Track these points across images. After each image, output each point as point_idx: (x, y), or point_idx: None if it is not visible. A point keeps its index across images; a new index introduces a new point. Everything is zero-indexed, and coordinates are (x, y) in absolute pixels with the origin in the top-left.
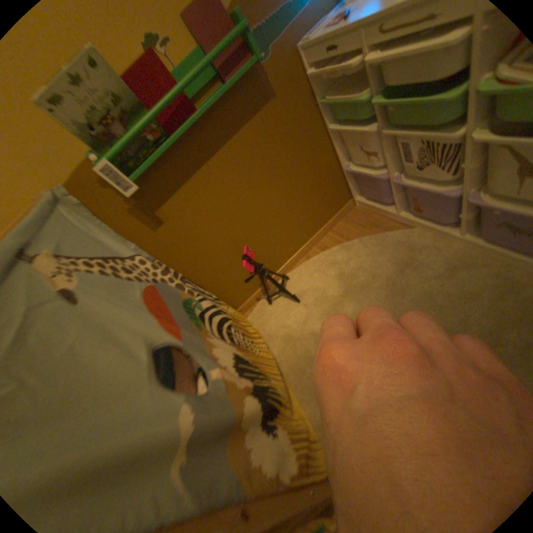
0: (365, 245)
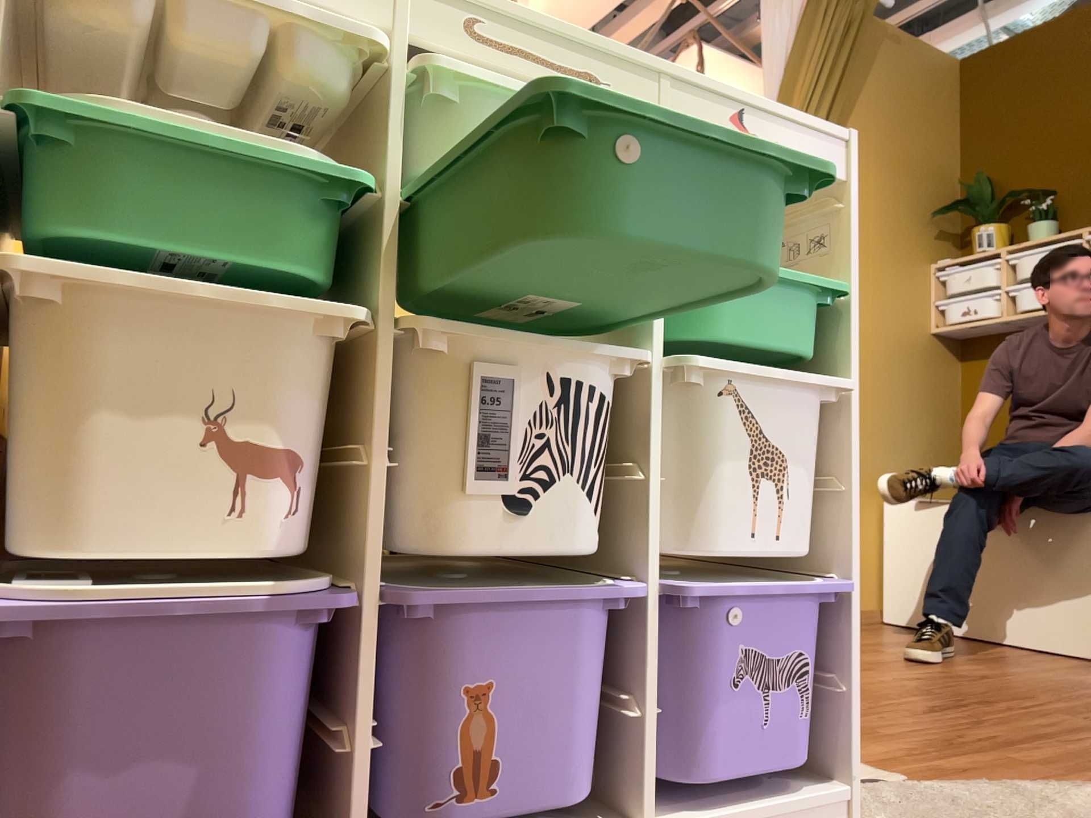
0: None
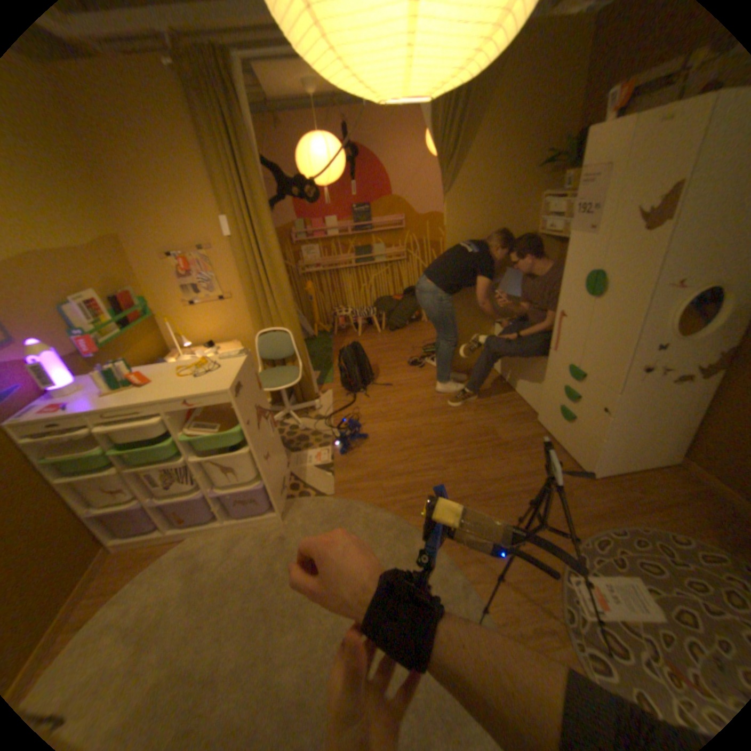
0: (140, 584)
